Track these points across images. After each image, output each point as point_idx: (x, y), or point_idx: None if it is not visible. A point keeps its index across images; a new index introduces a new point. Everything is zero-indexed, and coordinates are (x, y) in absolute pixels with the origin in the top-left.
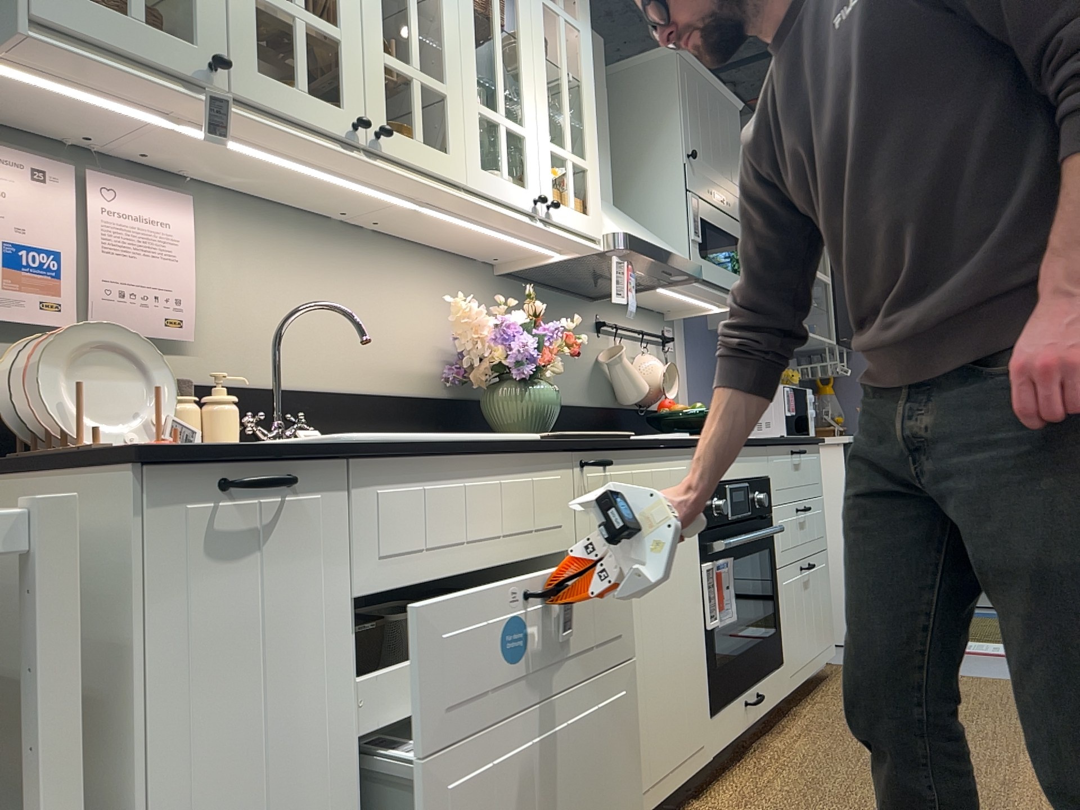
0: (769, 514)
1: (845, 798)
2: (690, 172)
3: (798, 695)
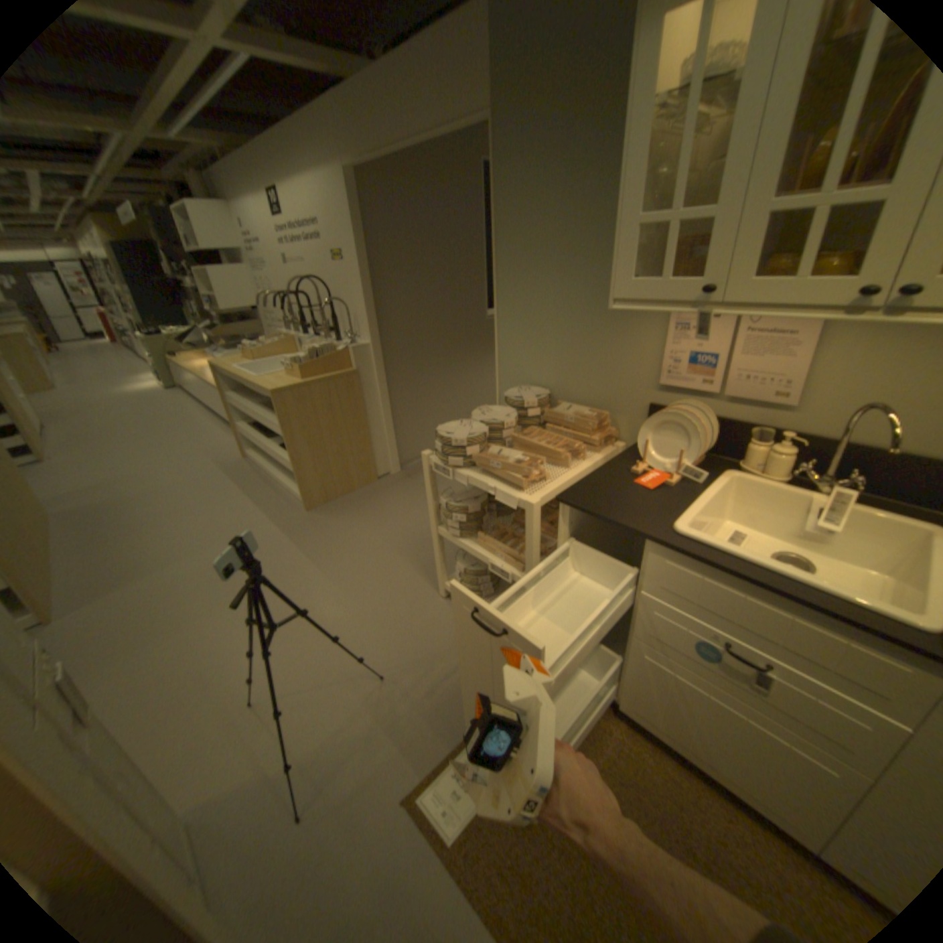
0: None
1: None
2: None
3: None
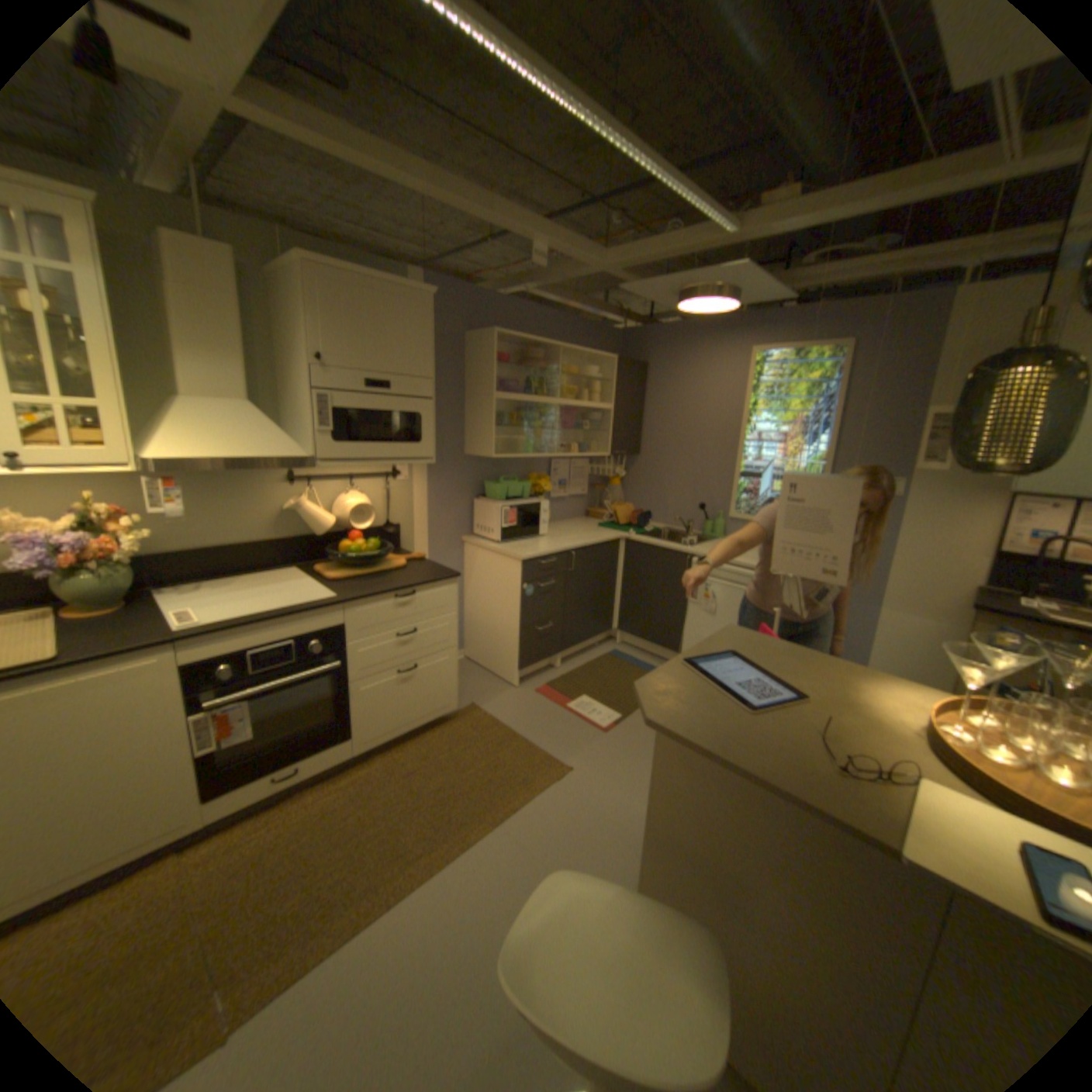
0: (339, 651)
1: (260, 877)
2: (317, 372)
3: (402, 741)
